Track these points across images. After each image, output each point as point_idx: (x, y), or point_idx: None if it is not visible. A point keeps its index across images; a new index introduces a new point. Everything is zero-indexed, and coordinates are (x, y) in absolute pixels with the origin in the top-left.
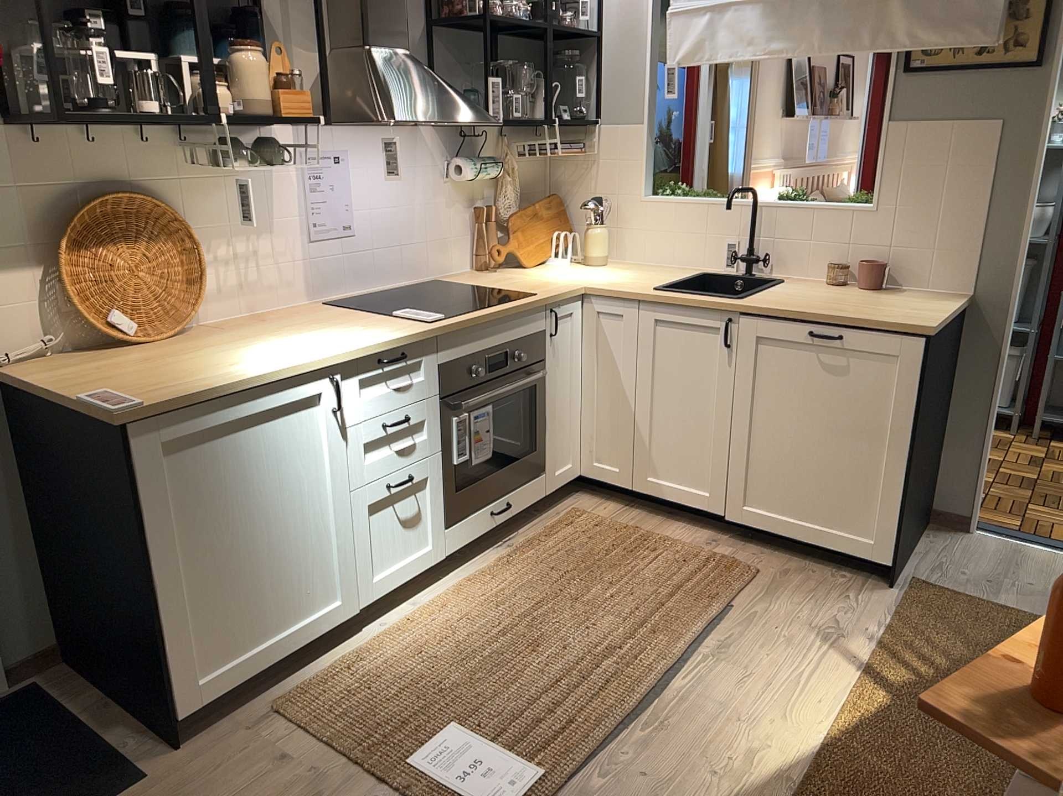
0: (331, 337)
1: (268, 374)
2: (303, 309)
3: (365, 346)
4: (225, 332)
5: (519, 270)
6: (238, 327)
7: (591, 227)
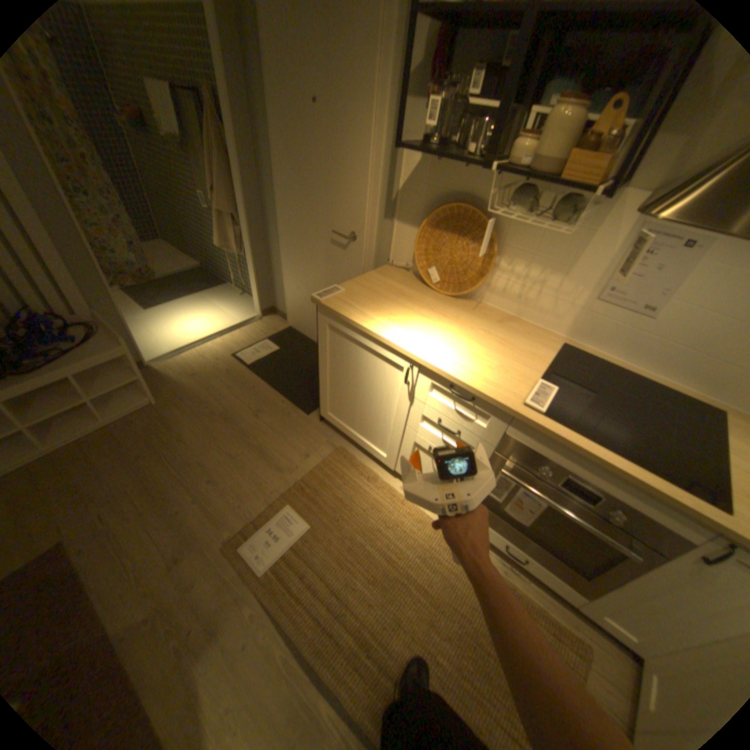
0: (464, 352)
1: (375, 333)
2: (546, 336)
3: (442, 368)
4: (470, 311)
5: None
6: (484, 314)
7: None
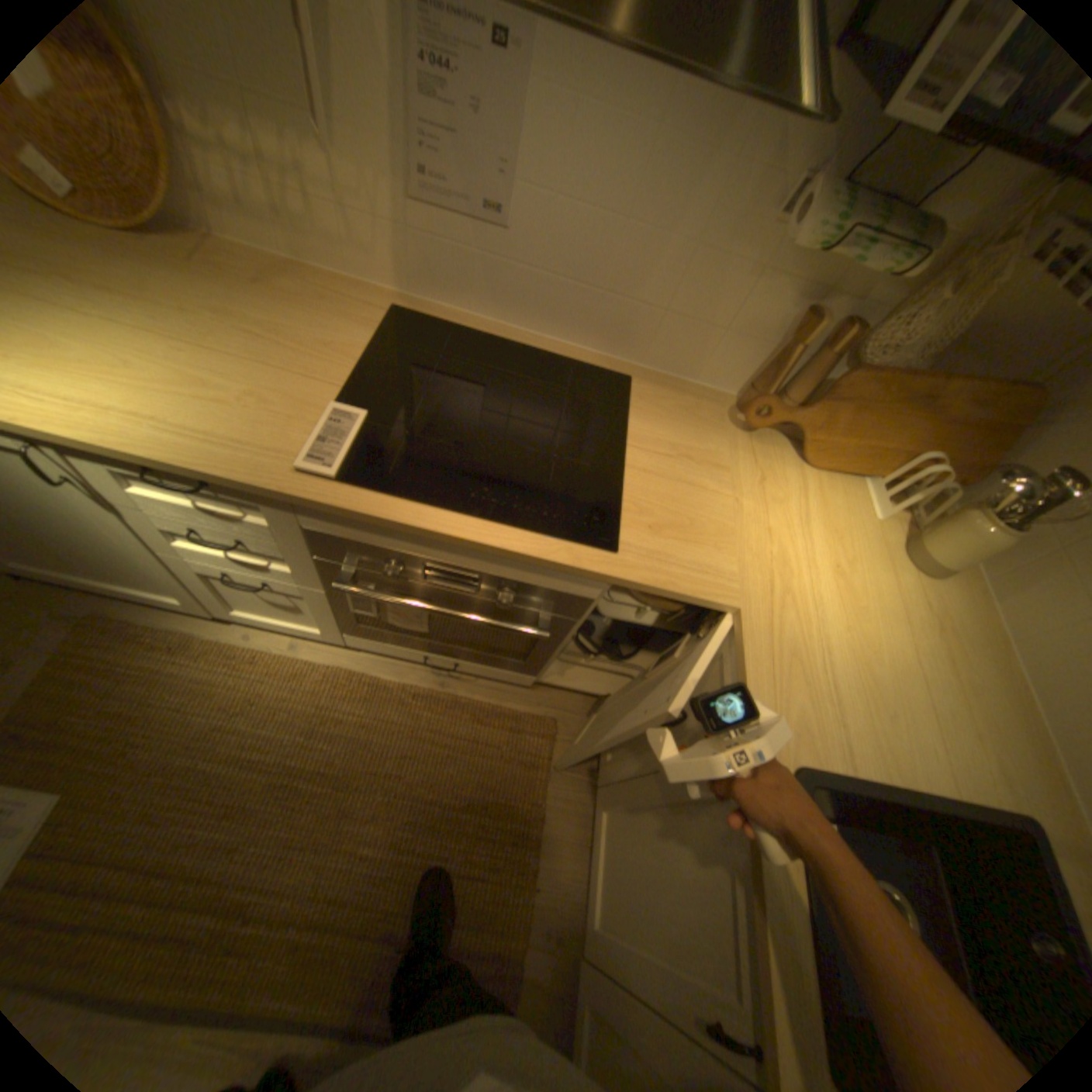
0: (154, 378)
1: None
2: (356, 296)
3: (87, 440)
4: (177, 263)
5: (789, 458)
6: (215, 267)
7: (988, 508)
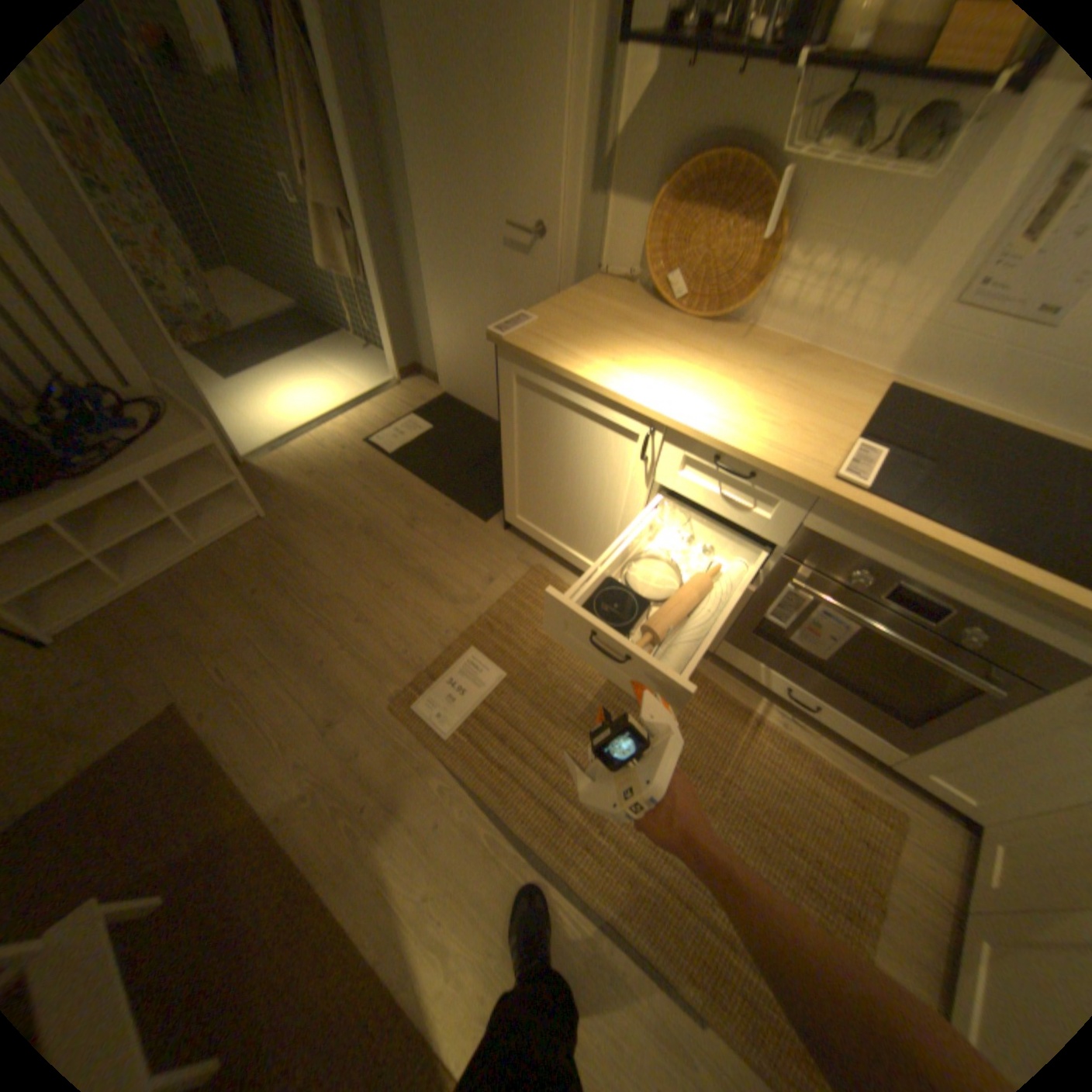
0: (734, 404)
1: (591, 382)
2: (861, 373)
3: (702, 431)
4: (737, 341)
5: None
6: (760, 345)
7: None
